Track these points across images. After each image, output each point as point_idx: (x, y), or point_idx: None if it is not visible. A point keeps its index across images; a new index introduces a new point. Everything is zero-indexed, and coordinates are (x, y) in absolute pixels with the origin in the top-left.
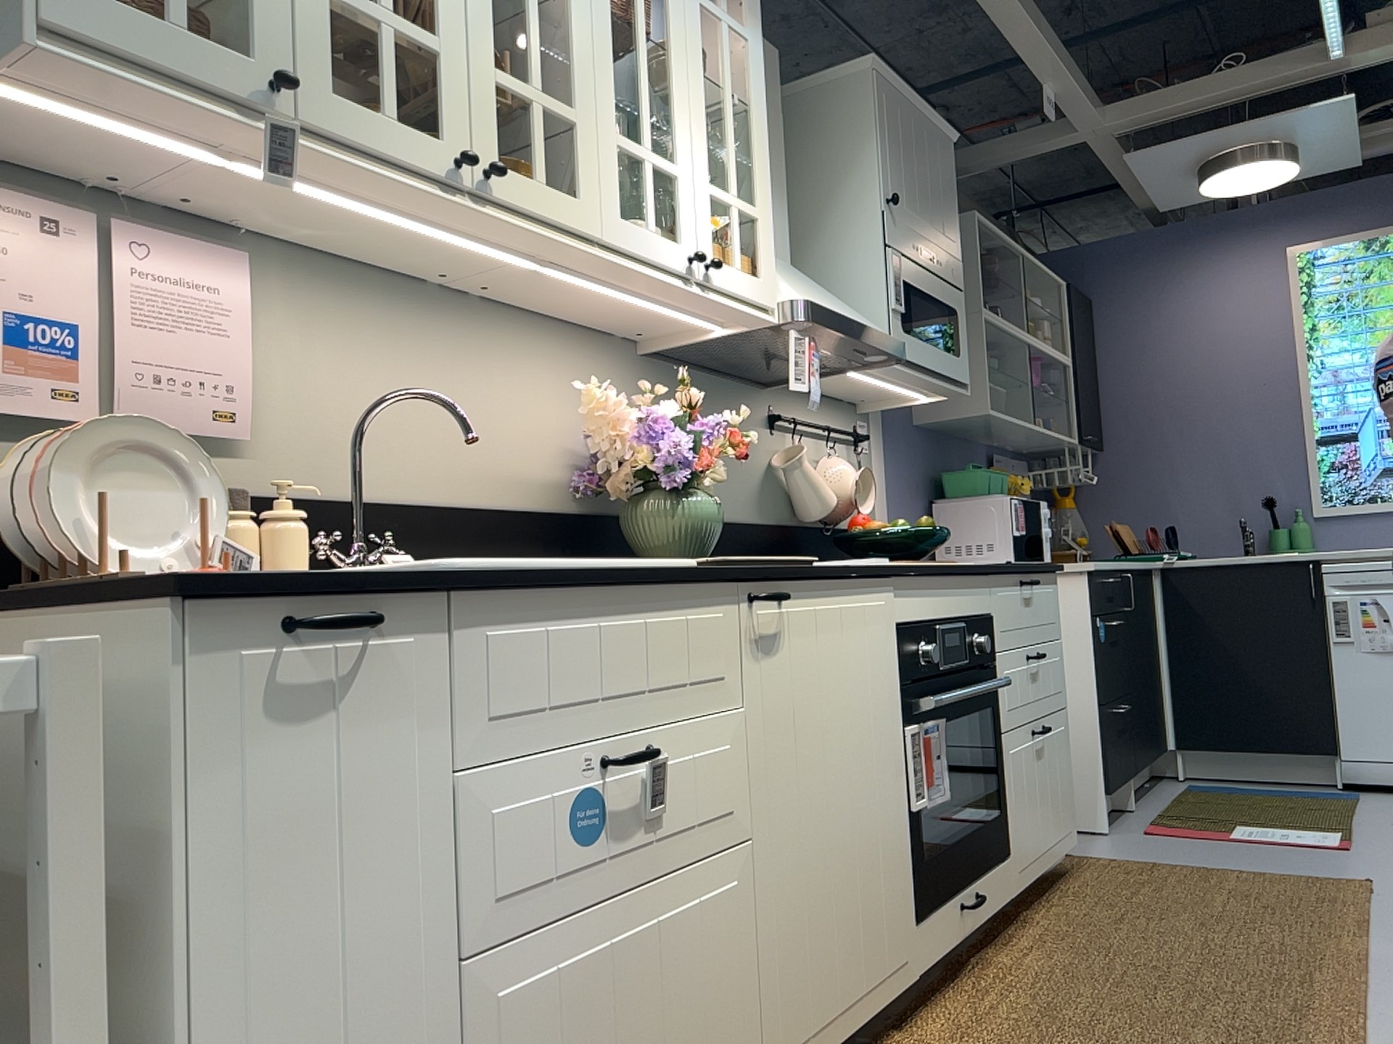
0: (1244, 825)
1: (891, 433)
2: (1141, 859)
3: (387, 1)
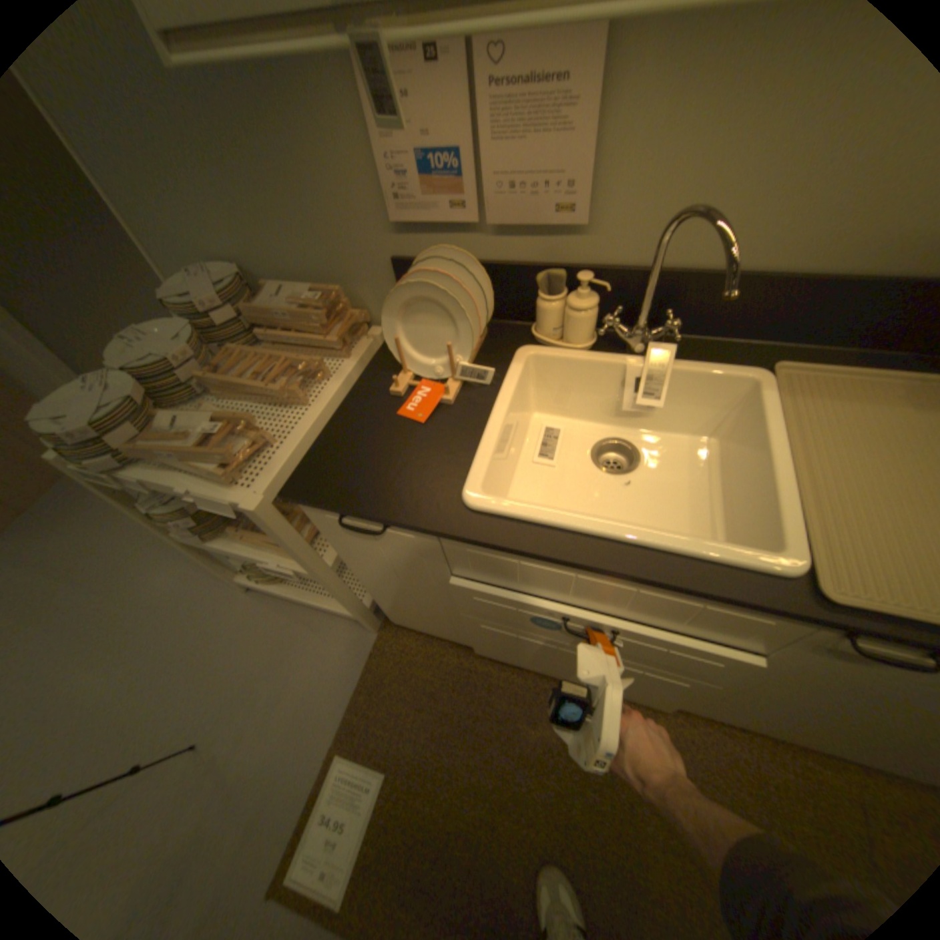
0: None
1: None
2: None
3: None
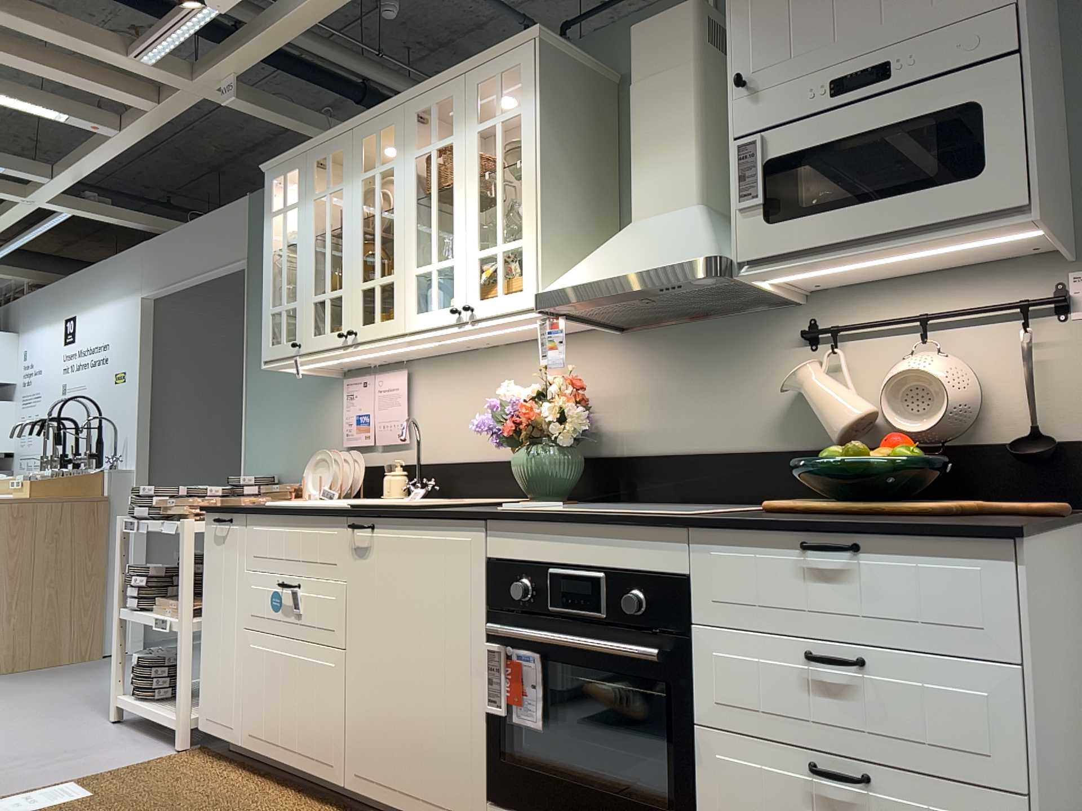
0: None
1: None
2: None
3: (327, 289)
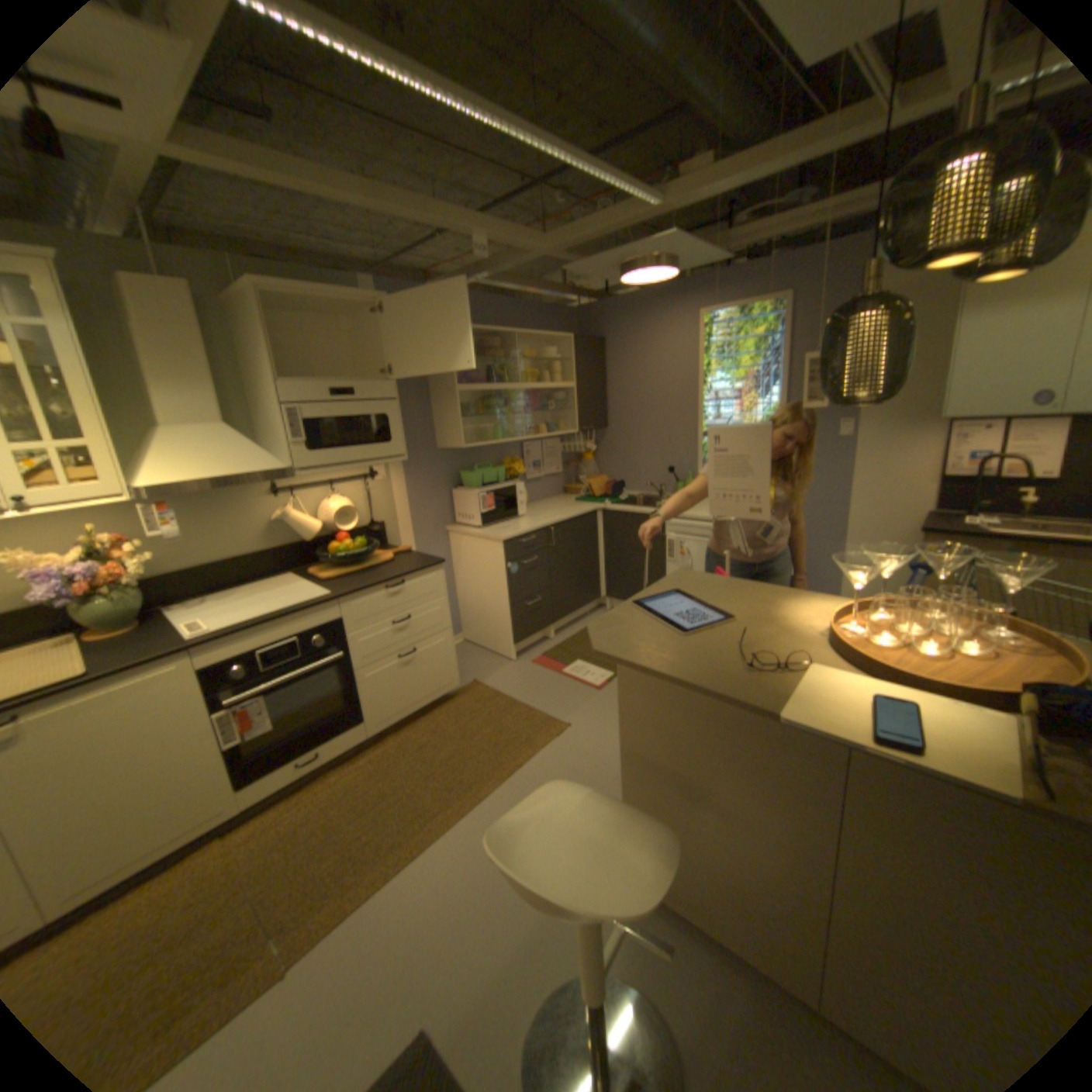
0: (581, 661)
1: (407, 462)
2: (499, 689)
3: None
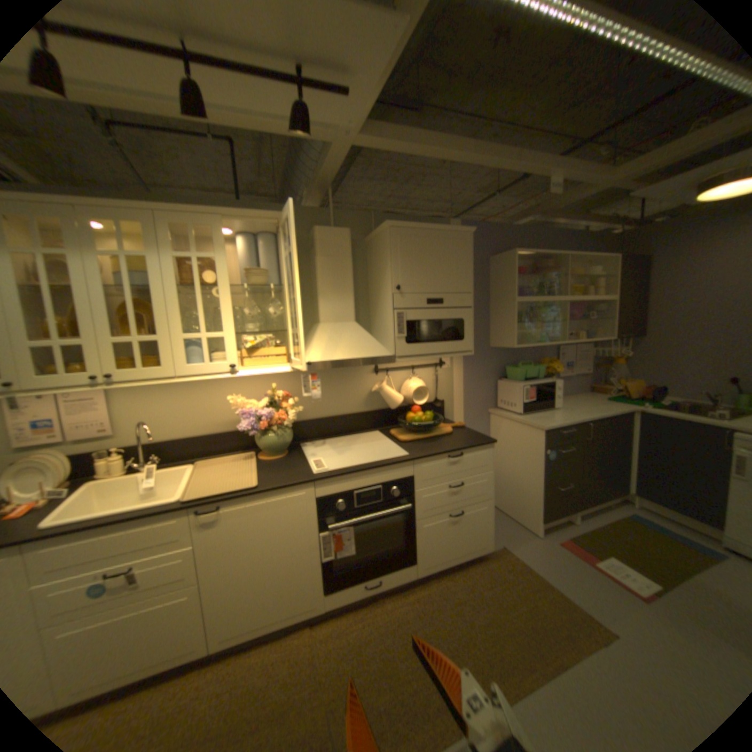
0: (616, 560)
1: (466, 356)
2: (530, 565)
3: (54, 337)
